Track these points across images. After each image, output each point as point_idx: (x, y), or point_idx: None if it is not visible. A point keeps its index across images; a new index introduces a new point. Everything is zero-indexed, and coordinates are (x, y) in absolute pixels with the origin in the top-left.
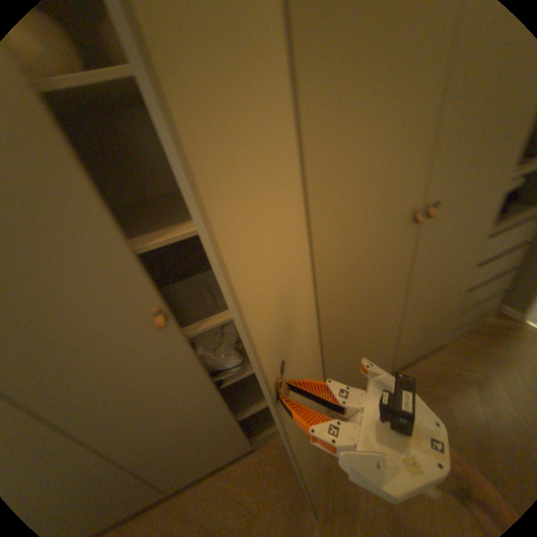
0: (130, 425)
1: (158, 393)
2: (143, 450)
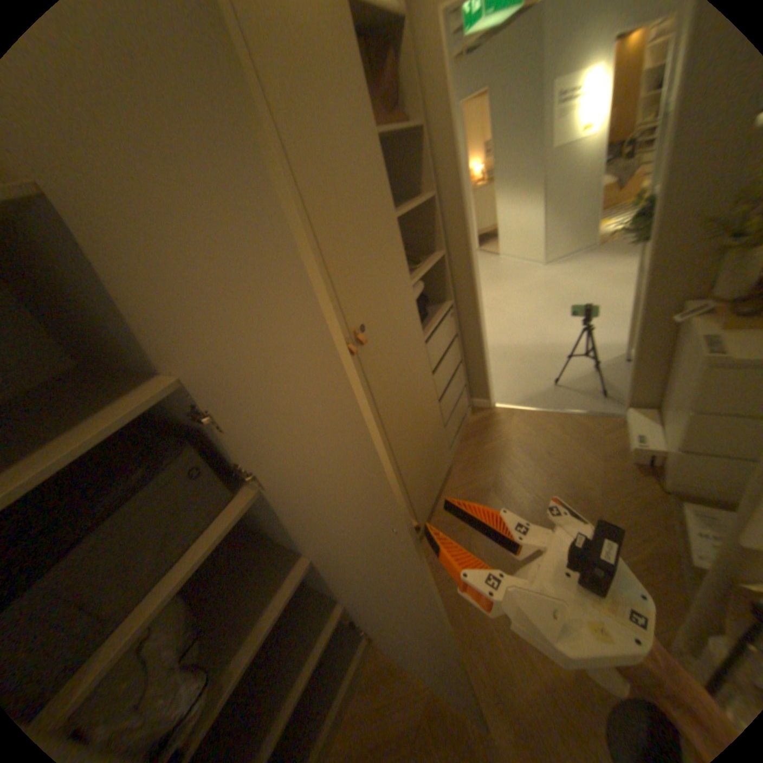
0: None
1: None
2: None
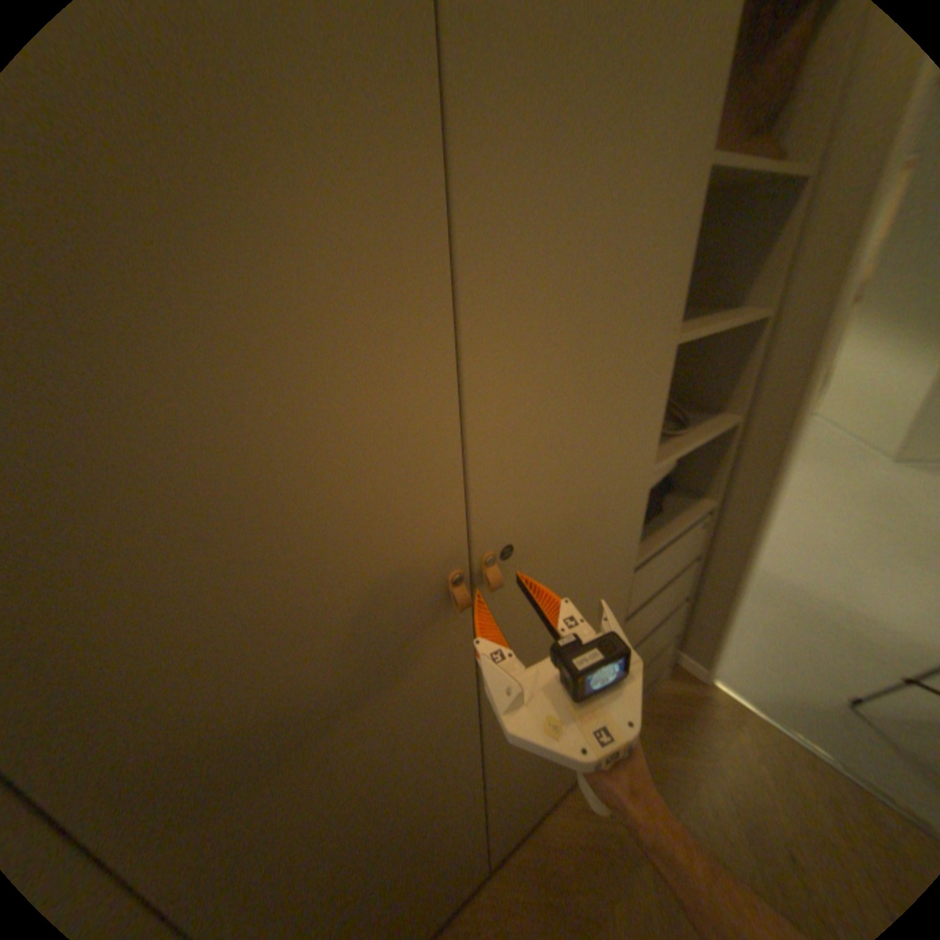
0: None
1: None
2: None
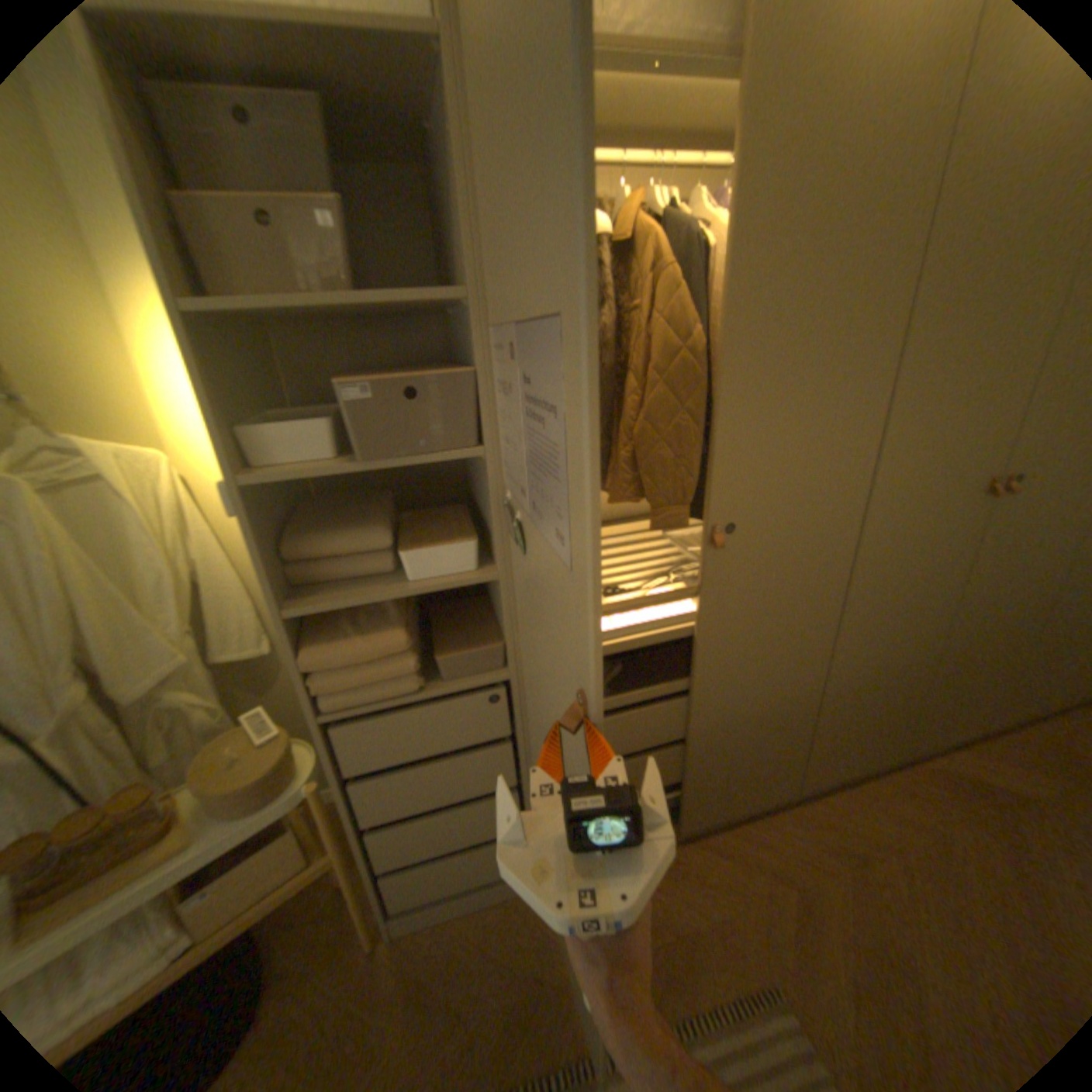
0: (880, 626)
1: (925, 590)
2: (854, 680)
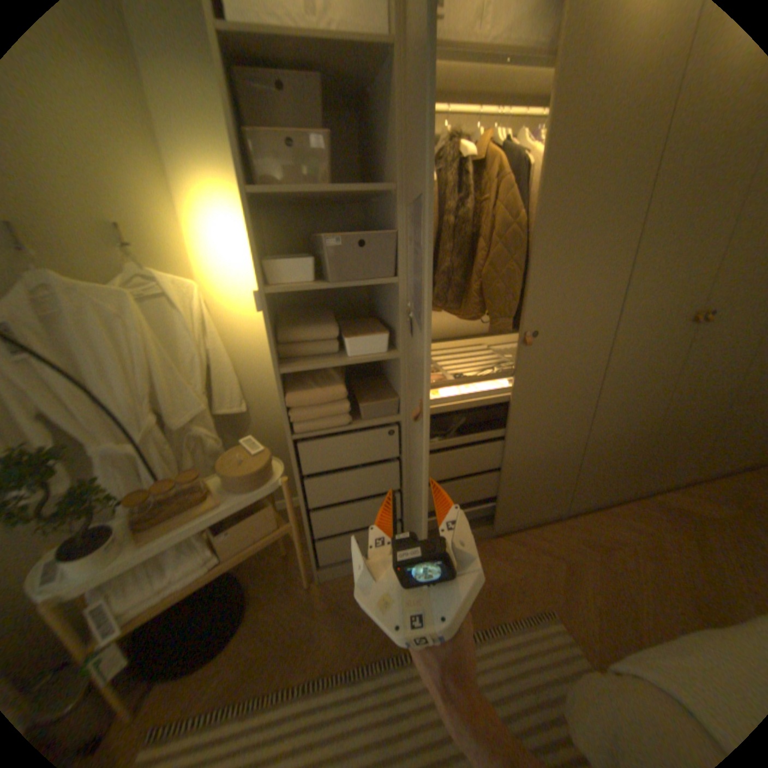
0: (623, 403)
1: (652, 382)
2: (606, 438)
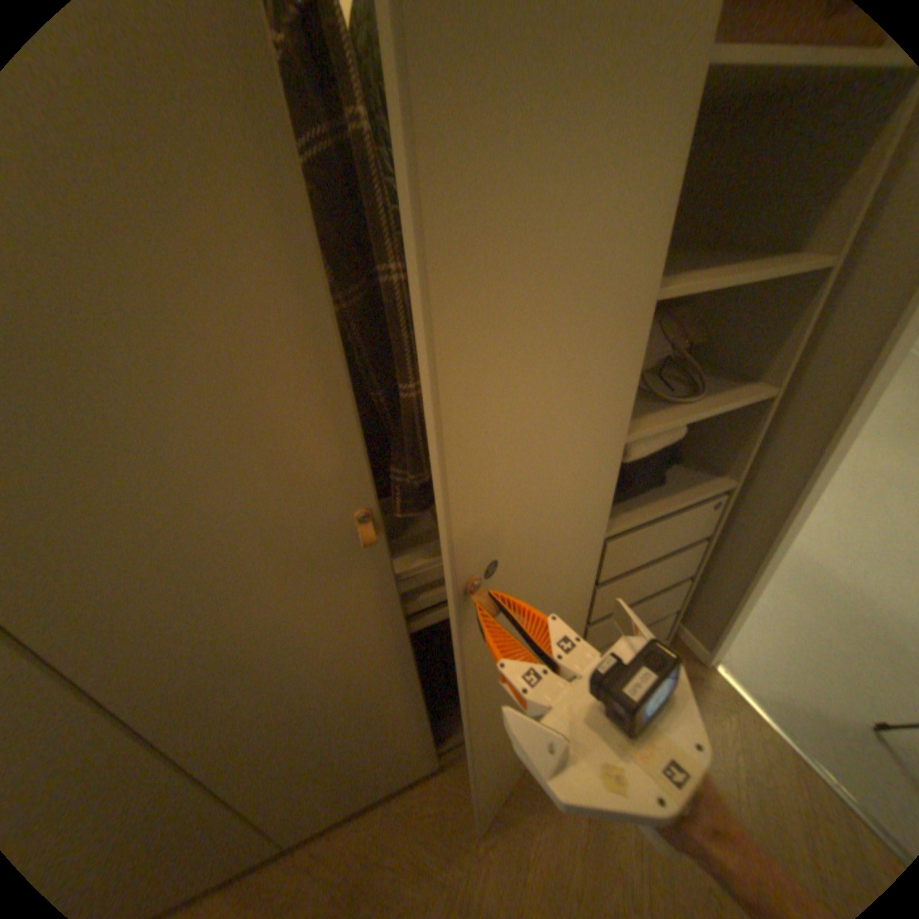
0: None
1: None
2: None
